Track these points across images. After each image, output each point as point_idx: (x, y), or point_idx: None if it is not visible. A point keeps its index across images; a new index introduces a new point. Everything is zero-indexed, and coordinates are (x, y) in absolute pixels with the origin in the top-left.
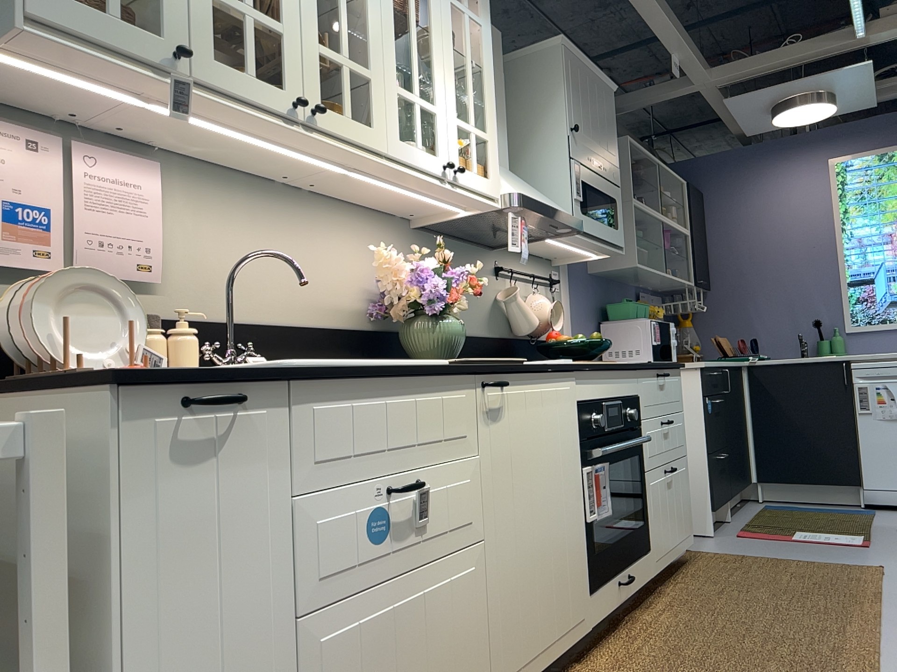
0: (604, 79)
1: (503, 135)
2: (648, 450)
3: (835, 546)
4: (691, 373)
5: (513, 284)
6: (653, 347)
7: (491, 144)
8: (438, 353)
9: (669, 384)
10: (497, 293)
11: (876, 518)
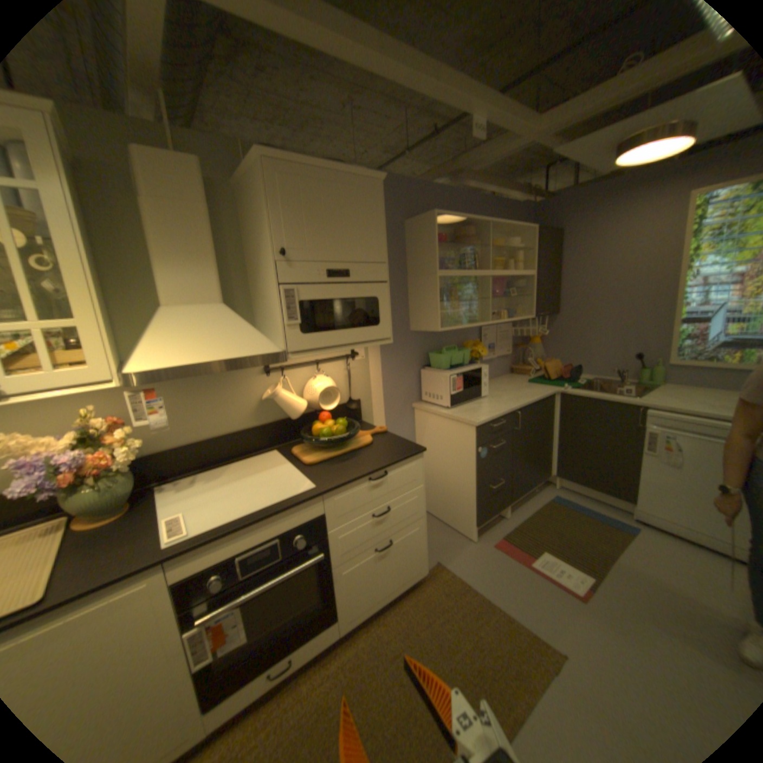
0: (356, 171)
1: (202, 271)
2: (337, 552)
3: (558, 593)
4: (468, 426)
5: (289, 374)
6: (451, 395)
7: (79, 328)
8: (86, 514)
9: (393, 477)
10: (265, 388)
11: (632, 547)
